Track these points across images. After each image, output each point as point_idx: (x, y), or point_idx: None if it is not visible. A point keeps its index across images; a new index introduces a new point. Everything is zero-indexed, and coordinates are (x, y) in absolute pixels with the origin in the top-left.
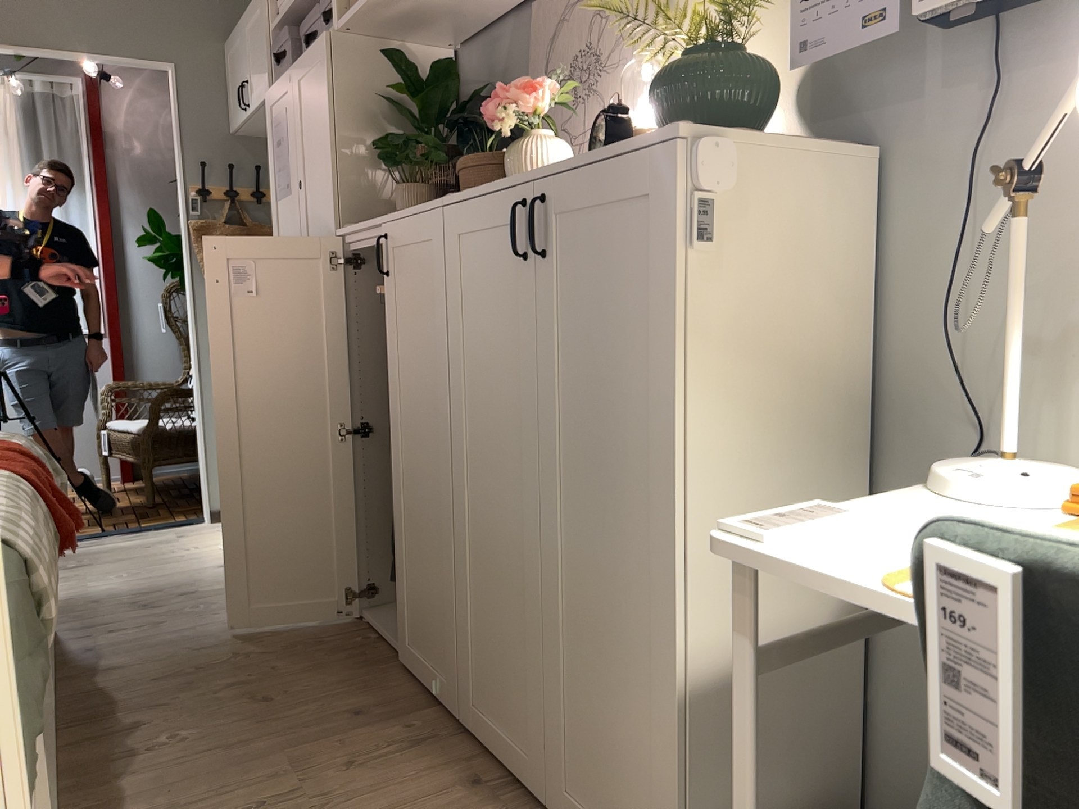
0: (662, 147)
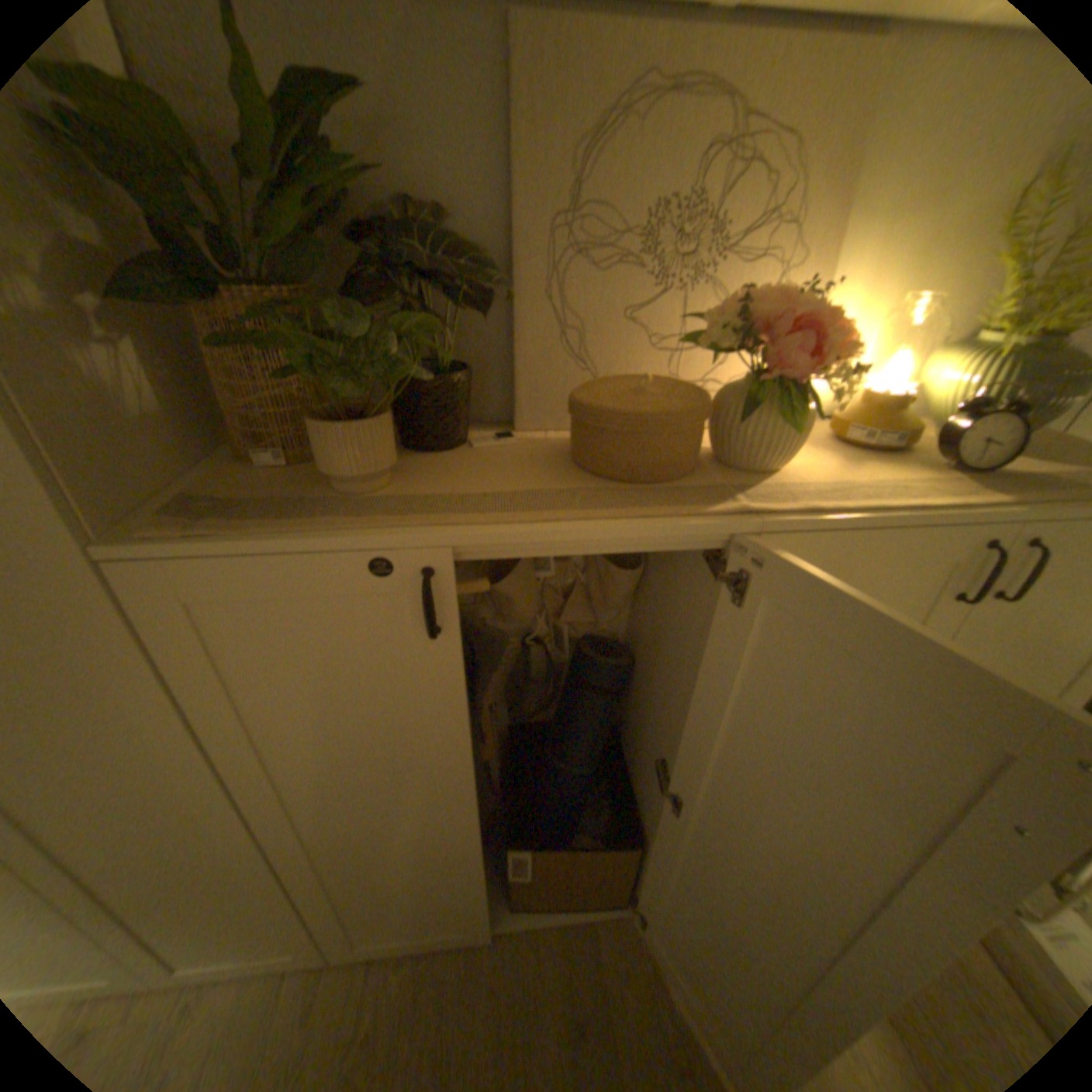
0: None
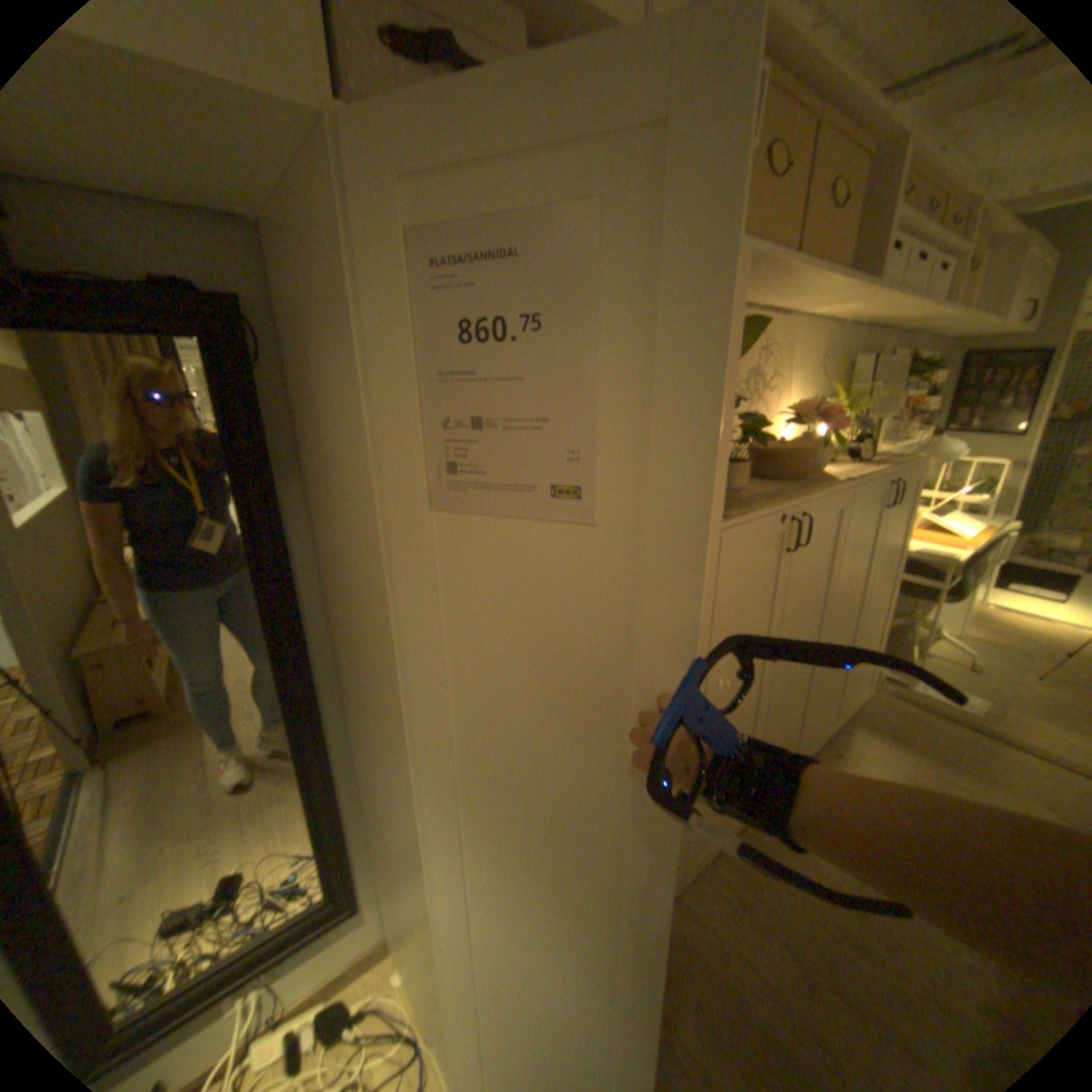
0: (925, 465)
